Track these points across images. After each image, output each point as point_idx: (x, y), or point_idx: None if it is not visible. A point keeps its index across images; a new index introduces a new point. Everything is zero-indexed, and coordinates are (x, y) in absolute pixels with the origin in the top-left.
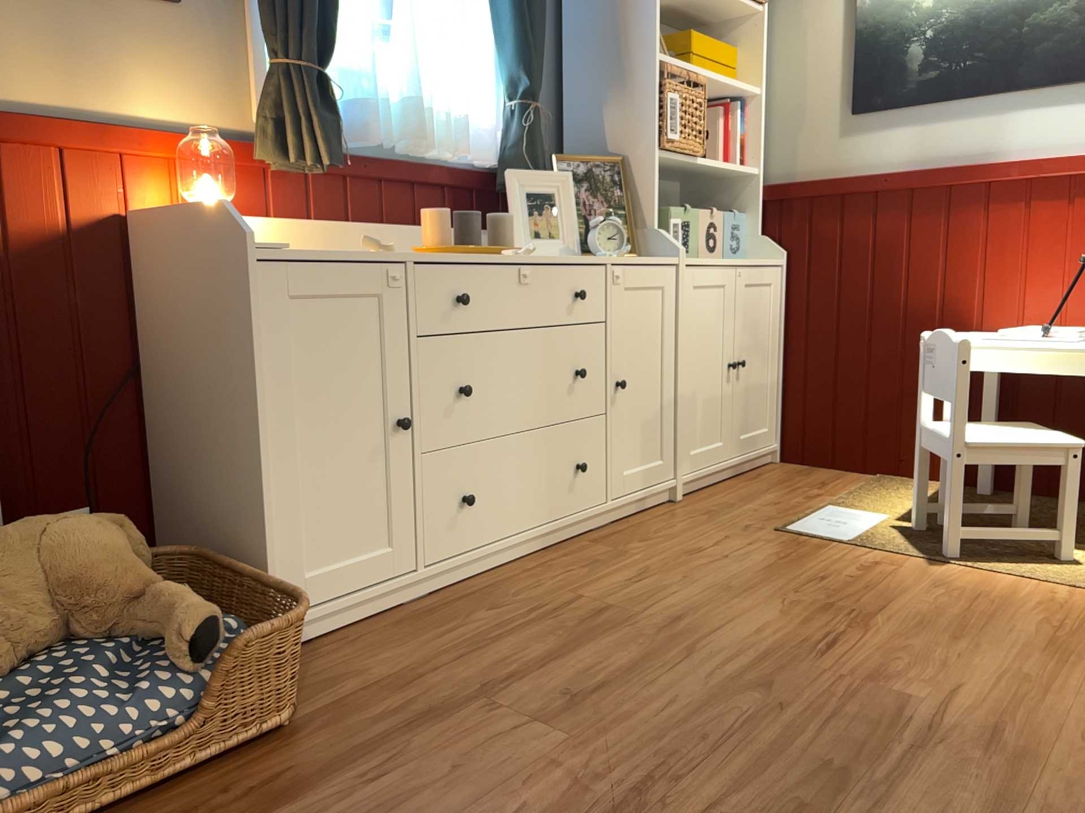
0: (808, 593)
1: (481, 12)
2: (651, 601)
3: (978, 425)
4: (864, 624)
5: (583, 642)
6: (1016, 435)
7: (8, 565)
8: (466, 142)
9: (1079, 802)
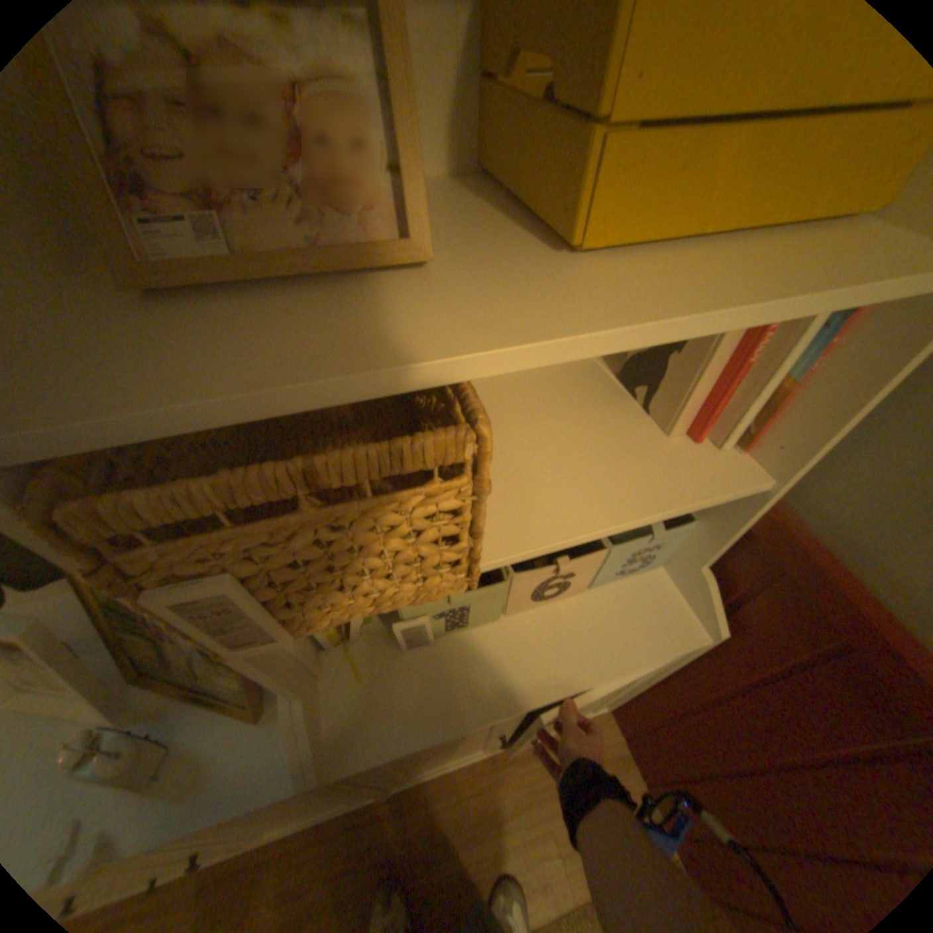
0: None
1: None
2: None
3: None
4: None
5: None
6: None
7: None
8: None
9: None
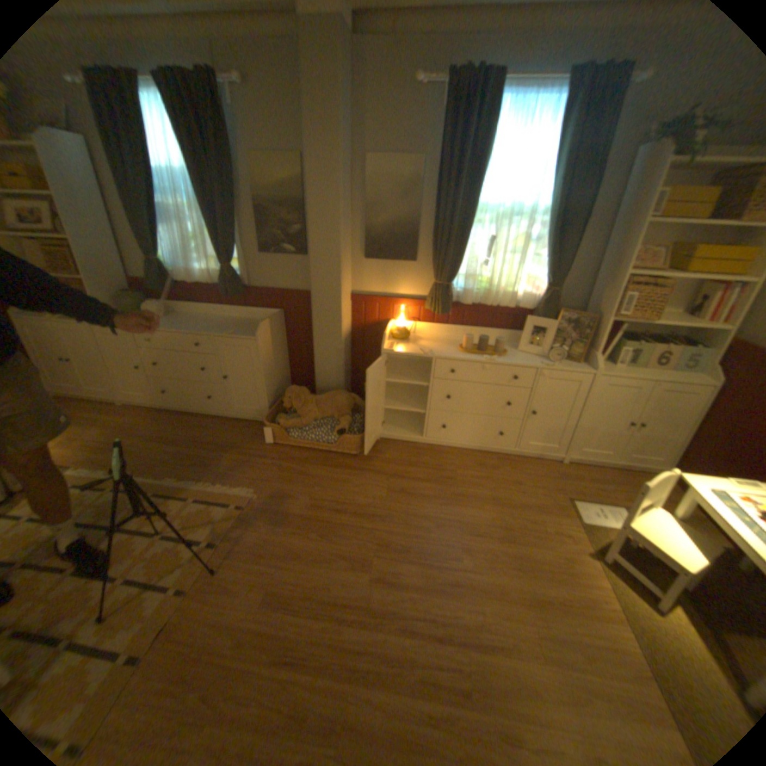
0: (516, 522)
1: (542, 246)
2: (468, 486)
3: (680, 529)
4: (505, 542)
5: (430, 482)
6: (672, 544)
7: (327, 400)
8: (522, 298)
9: (433, 608)
